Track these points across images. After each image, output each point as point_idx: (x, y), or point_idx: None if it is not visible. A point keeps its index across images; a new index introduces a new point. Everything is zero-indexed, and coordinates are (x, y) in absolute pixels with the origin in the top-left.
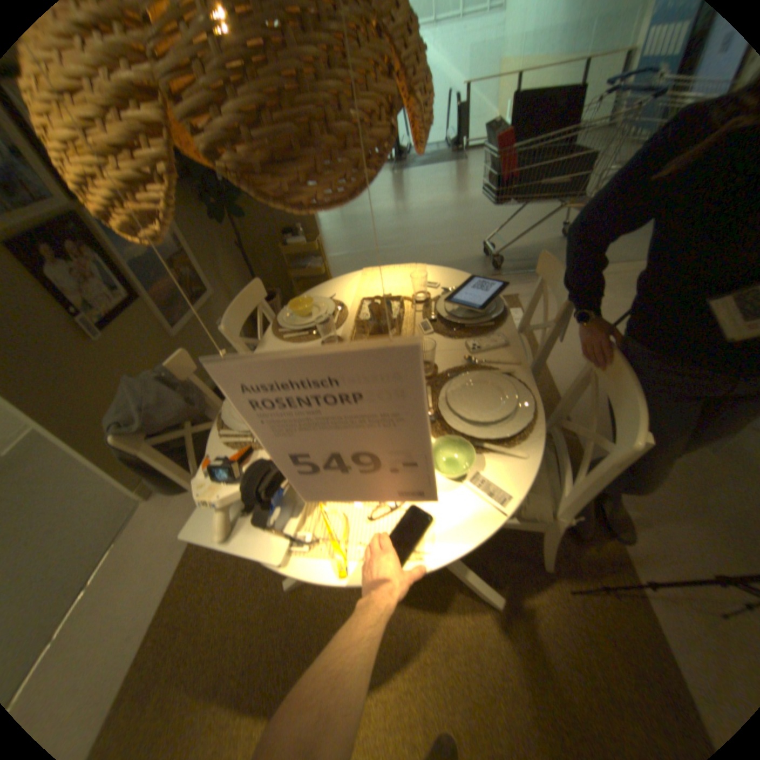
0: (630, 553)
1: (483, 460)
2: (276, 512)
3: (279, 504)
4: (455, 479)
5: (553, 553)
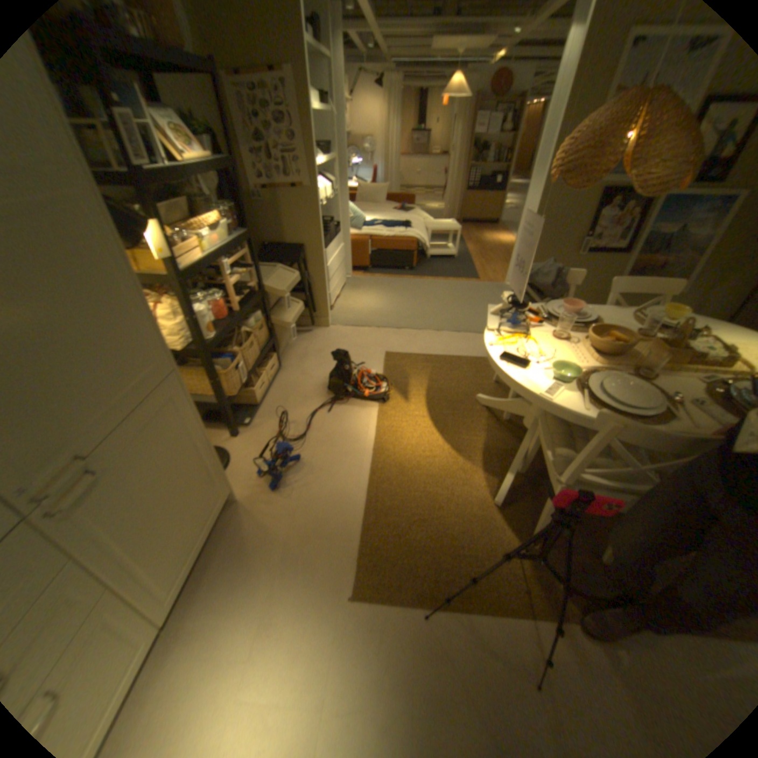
0: (574, 629)
1: (574, 393)
2: (508, 328)
3: (512, 328)
4: (553, 377)
5: (544, 525)
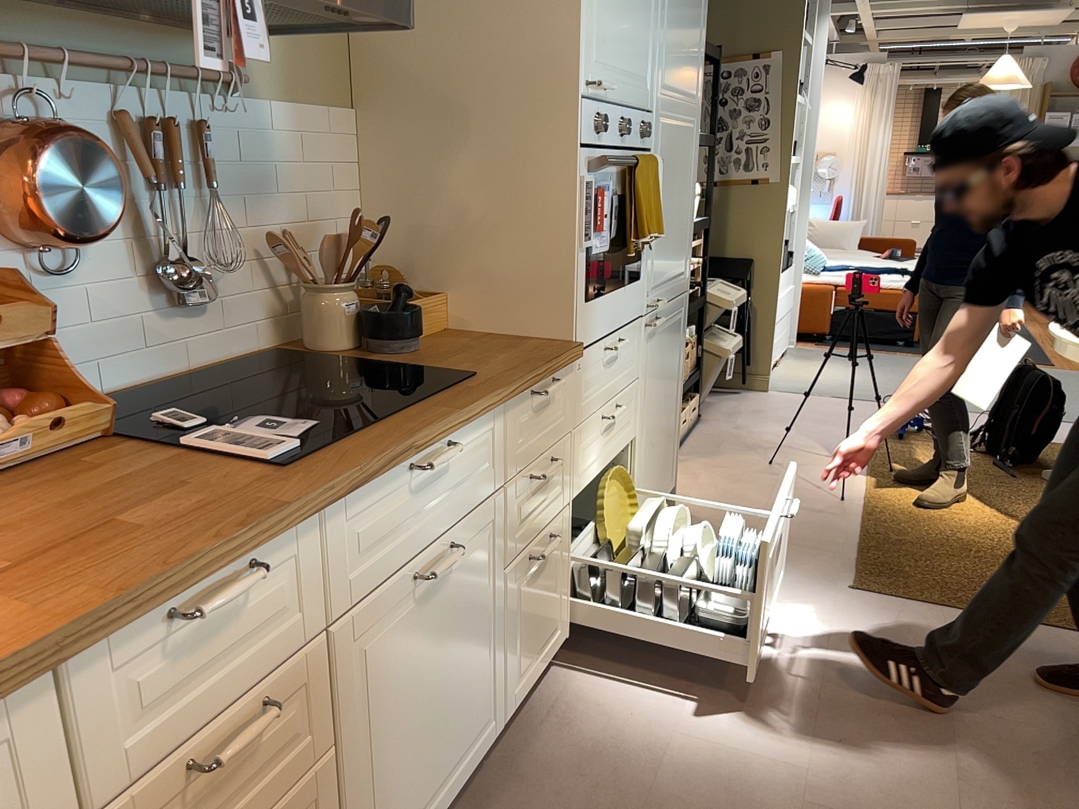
0: None
1: None
2: None
3: None
4: None
5: None
